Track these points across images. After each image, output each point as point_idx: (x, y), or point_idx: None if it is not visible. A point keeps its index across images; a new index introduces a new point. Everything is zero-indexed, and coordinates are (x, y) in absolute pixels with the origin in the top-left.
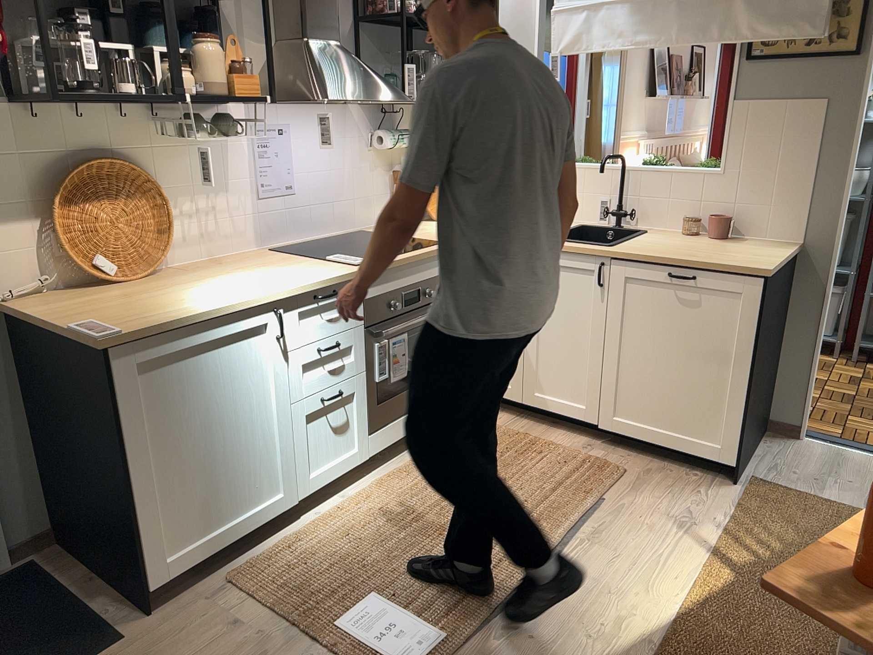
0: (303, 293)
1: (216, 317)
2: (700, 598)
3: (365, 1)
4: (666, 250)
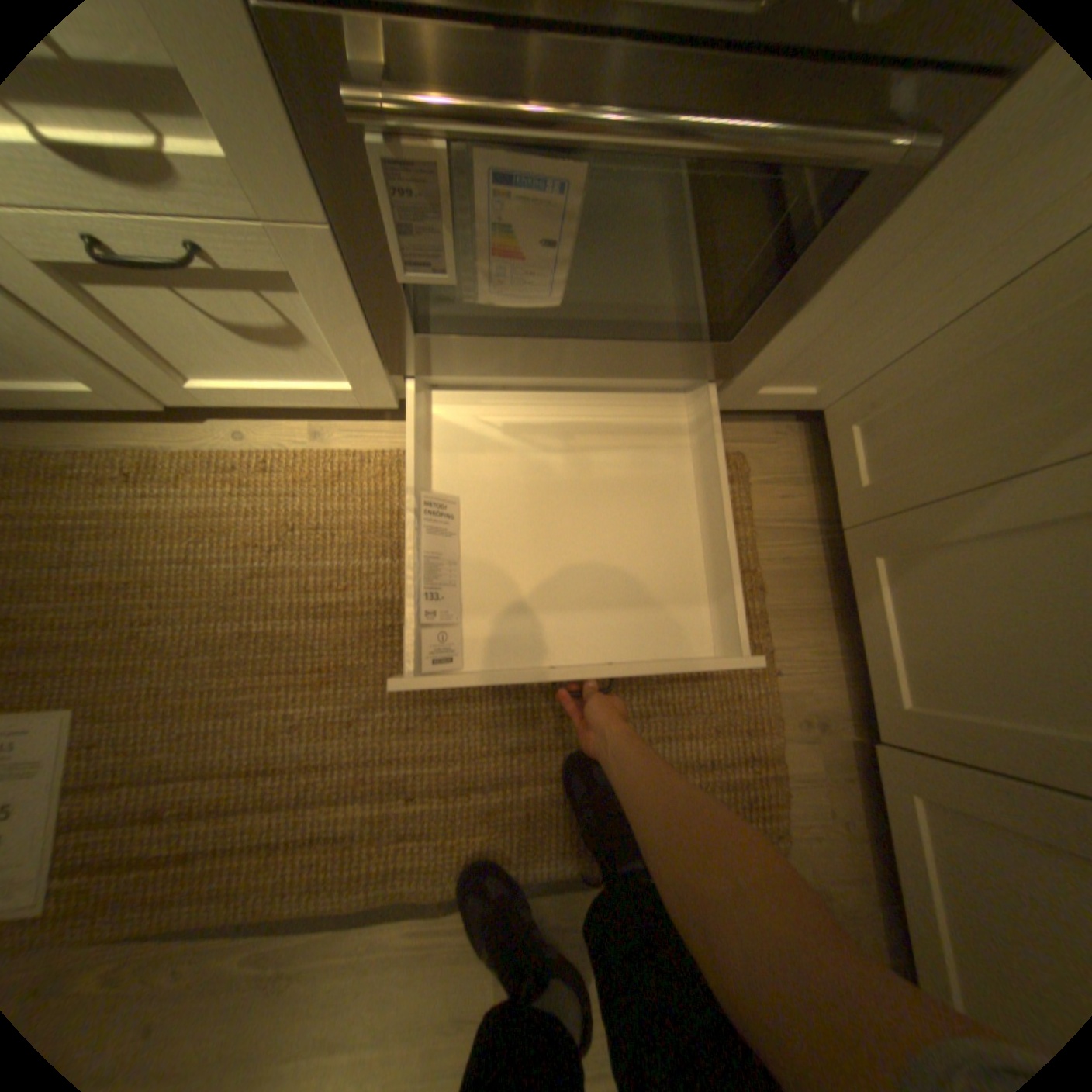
0: None
1: None
2: None
3: None
4: None
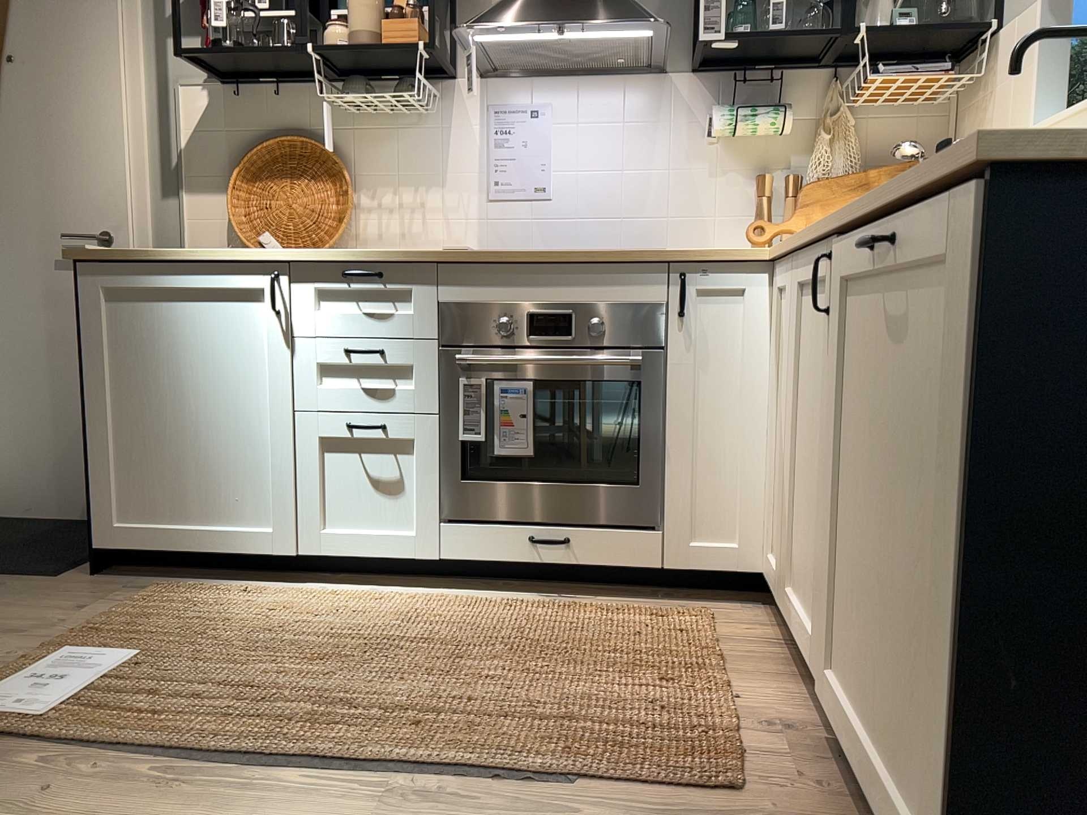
0: (323, 263)
1: (198, 263)
2: None
3: None
4: None
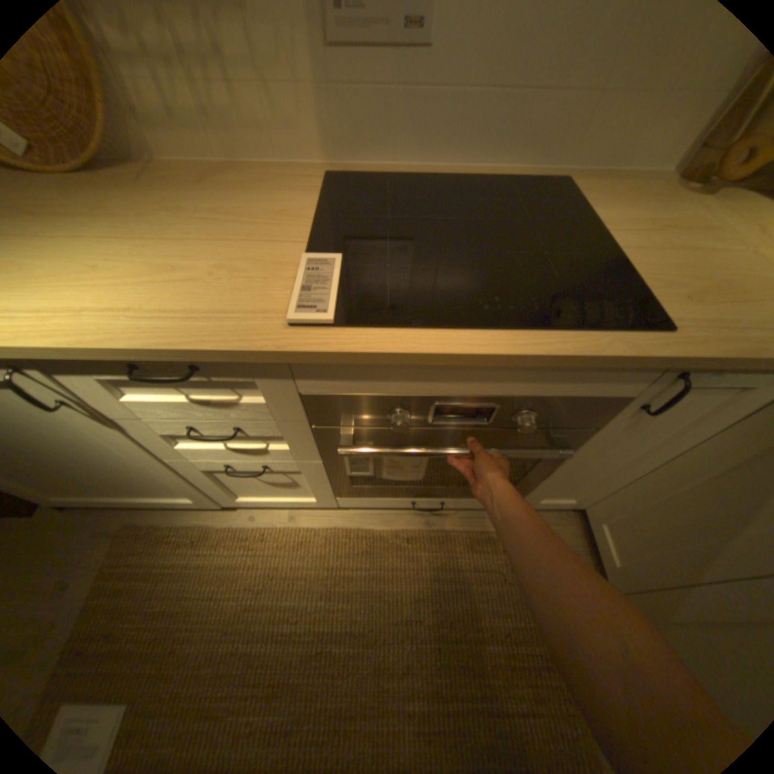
0: (82, 356)
1: None
2: None
3: None
4: None
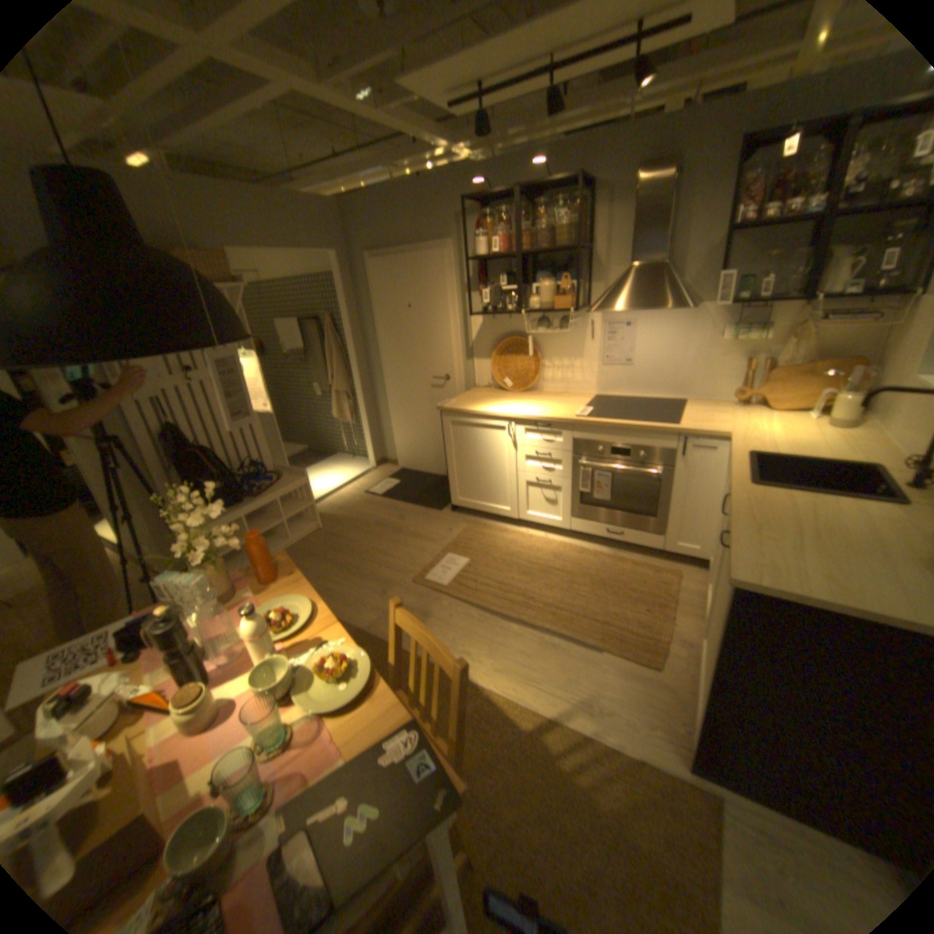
0: (527, 420)
1: (481, 415)
2: (495, 701)
3: (749, 209)
4: (776, 515)
